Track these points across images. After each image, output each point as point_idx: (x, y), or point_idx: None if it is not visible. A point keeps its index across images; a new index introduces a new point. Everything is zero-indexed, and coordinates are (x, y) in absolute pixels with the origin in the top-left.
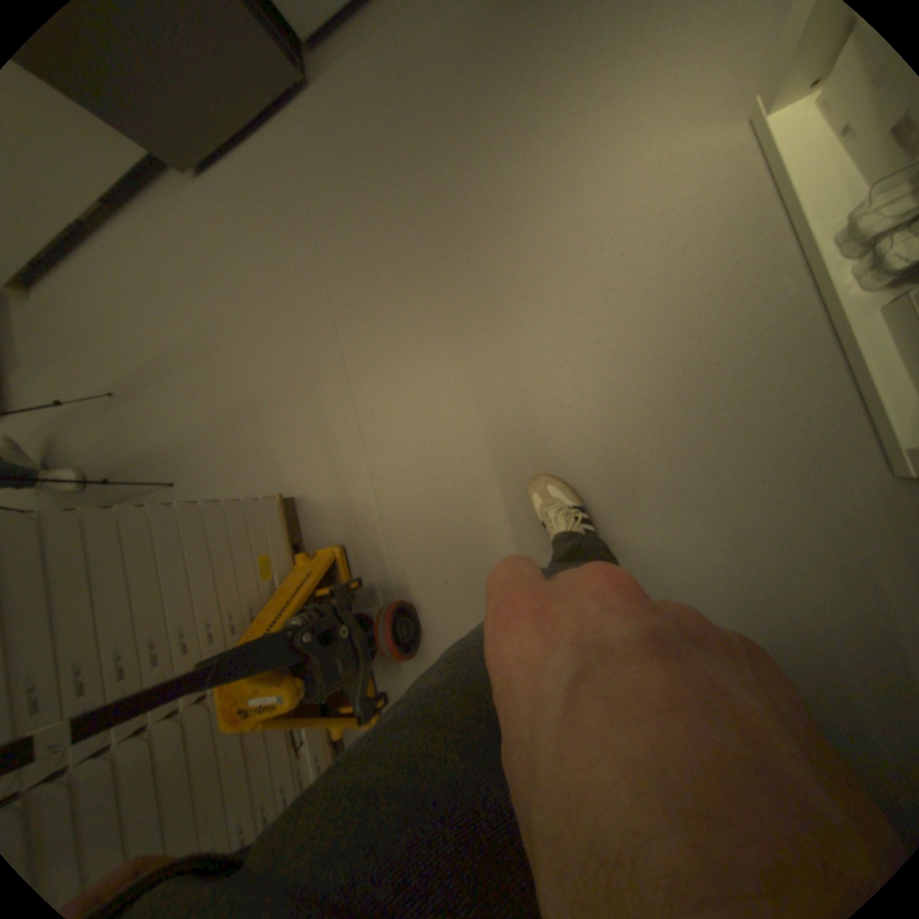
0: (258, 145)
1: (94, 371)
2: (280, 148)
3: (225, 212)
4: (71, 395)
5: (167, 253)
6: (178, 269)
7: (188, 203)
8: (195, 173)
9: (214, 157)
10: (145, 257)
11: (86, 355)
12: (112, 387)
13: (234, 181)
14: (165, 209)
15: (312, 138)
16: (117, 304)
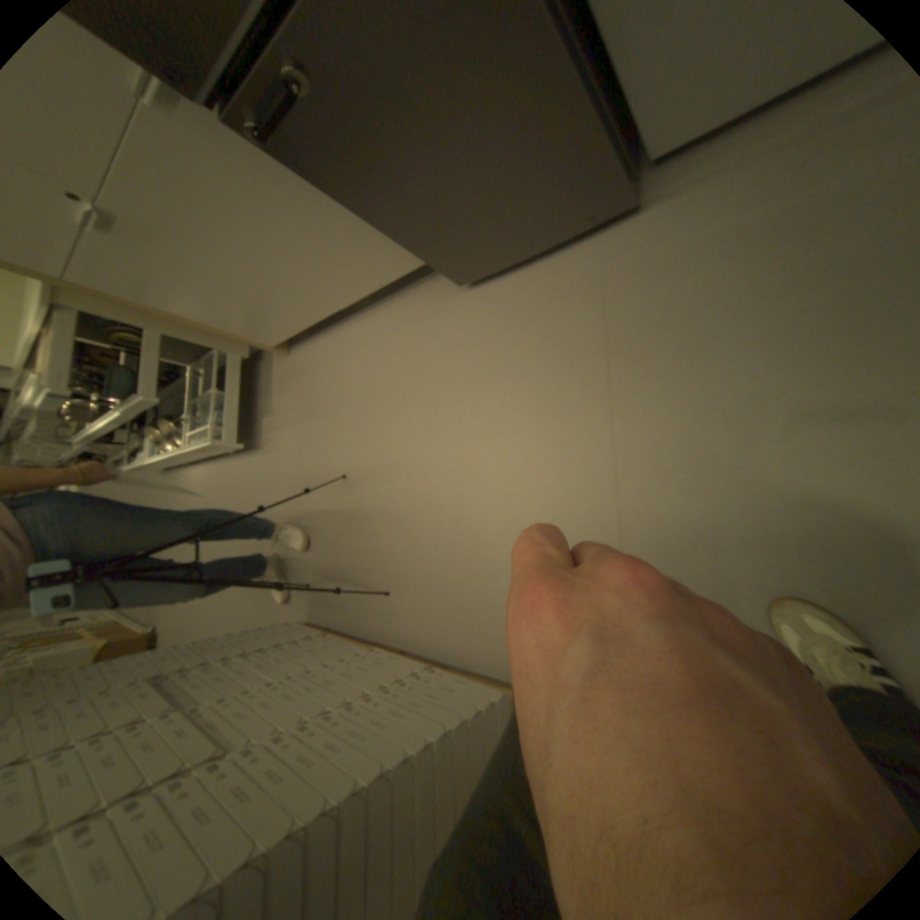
0: (556, 269)
1: (334, 446)
2: (585, 281)
3: (499, 336)
4: (310, 458)
5: (425, 358)
6: (434, 379)
7: (458, 313)
8: (472, 283)
9: (498, 271)
10: (402, 355)
11: (330, 428)
12: (348, 469)
13: (517, 304)
14: (431, 312)
15: (635, 280)
16: (366, 391)
